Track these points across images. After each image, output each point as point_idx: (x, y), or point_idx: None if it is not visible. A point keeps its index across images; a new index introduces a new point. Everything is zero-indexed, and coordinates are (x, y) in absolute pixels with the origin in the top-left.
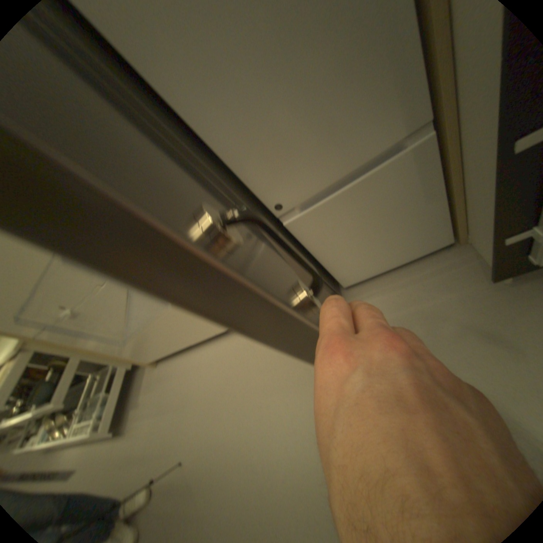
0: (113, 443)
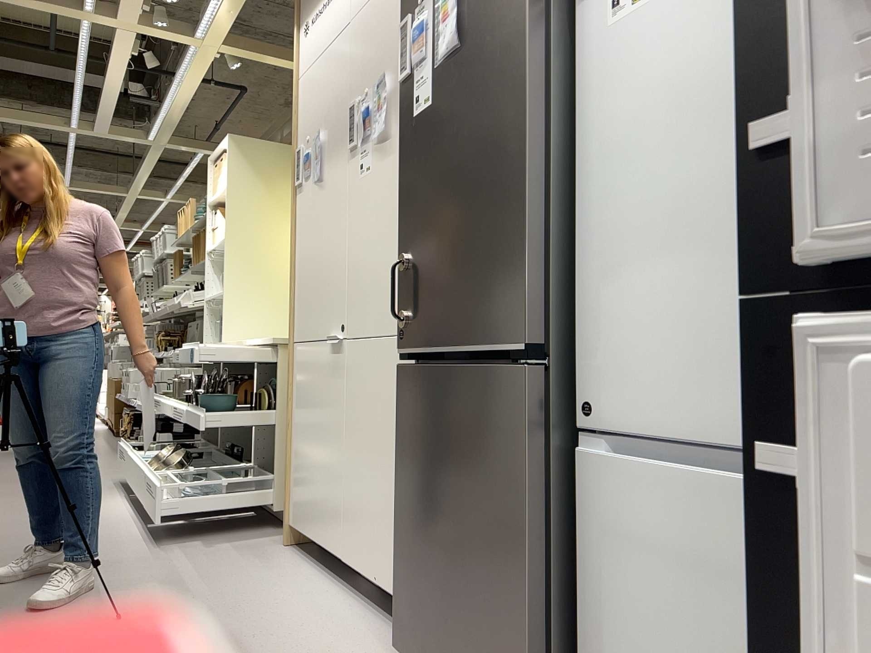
0: (143, 537)
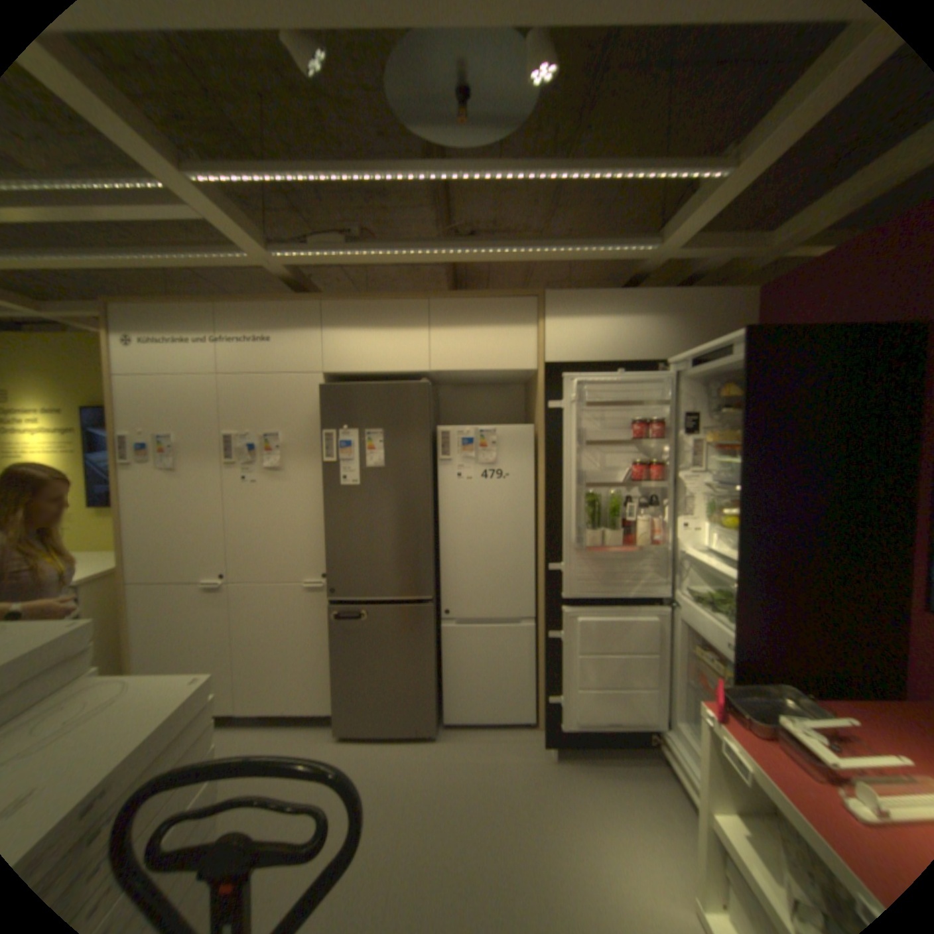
0: None
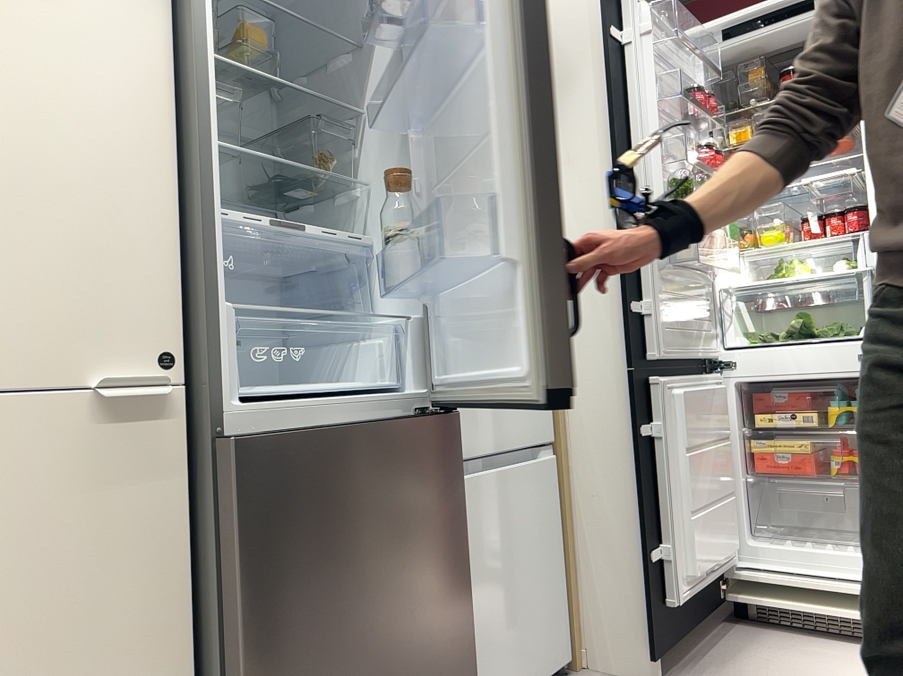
0: None
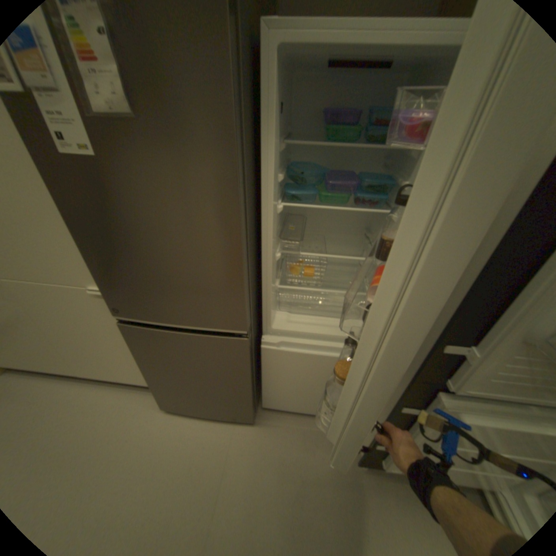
0: None
